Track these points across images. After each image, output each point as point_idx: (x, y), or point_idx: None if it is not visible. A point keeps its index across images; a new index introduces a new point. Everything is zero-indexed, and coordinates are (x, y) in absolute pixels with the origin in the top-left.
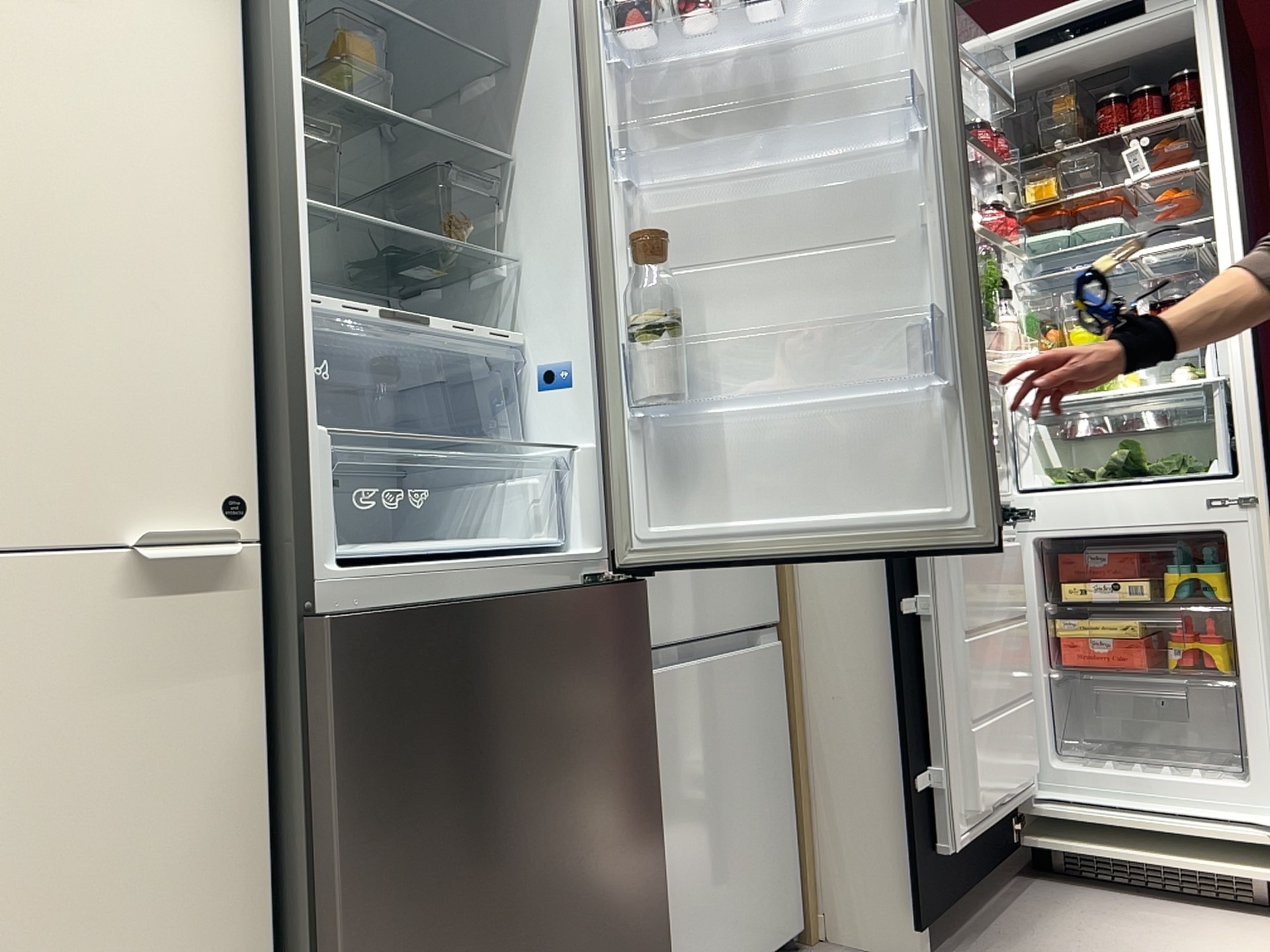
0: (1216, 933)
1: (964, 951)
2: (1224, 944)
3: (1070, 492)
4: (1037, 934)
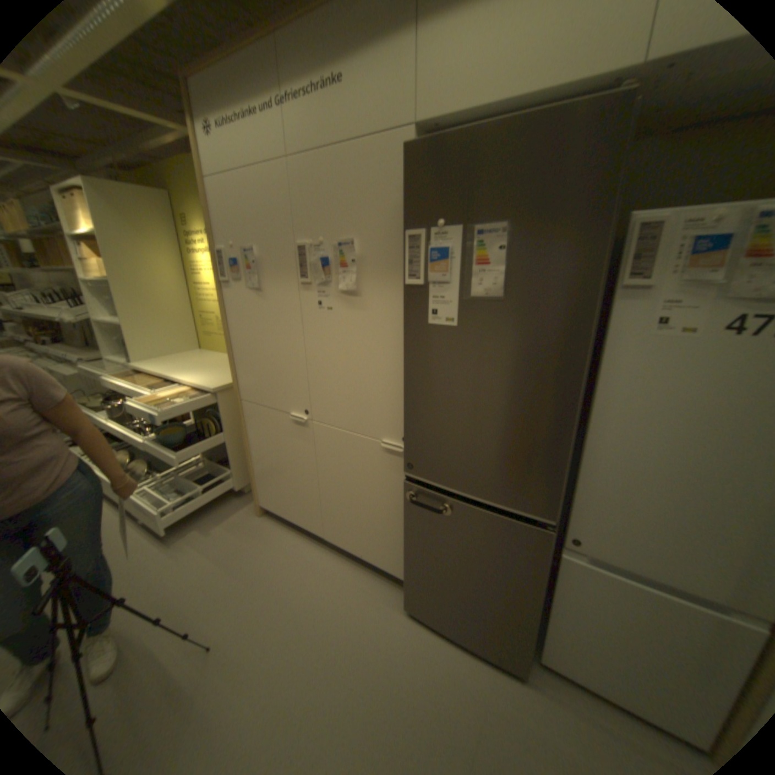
0: None
1: None
2: None
3: None
4: None
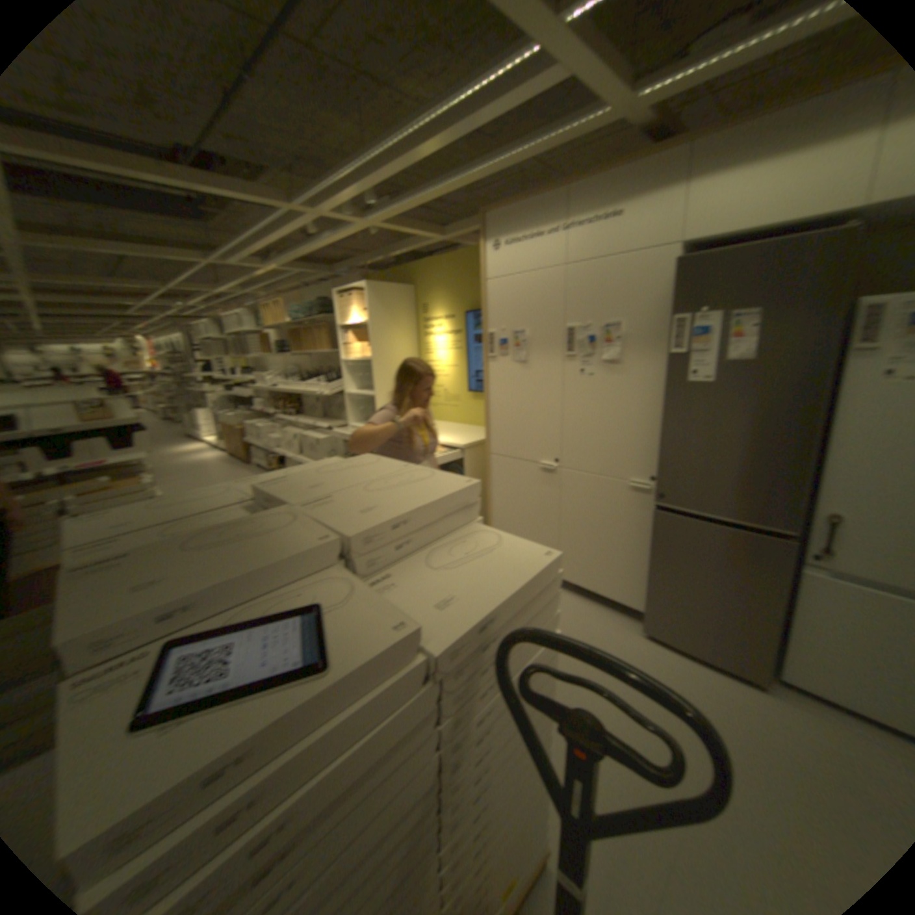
0: None
1: None
2: None
3: None
4: None
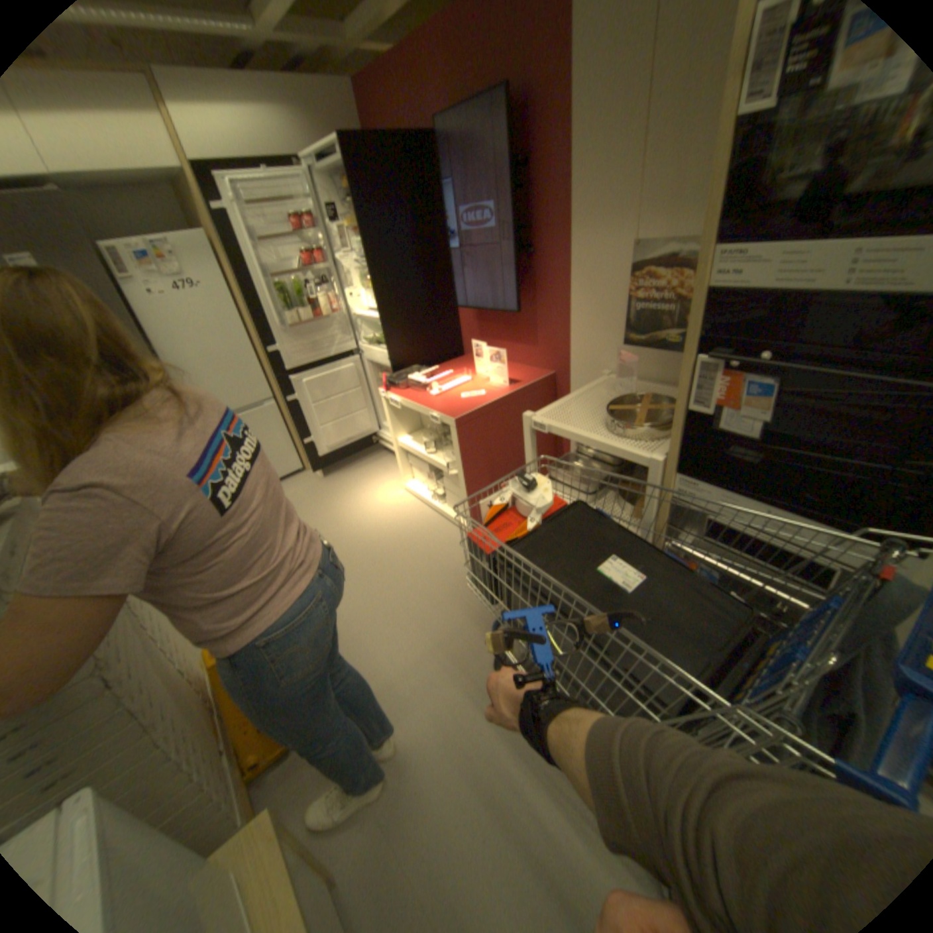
0: (394, 475)
1: (334, 476)
2: (390, 478)
3: (373, 346)
4: (356, 472)
